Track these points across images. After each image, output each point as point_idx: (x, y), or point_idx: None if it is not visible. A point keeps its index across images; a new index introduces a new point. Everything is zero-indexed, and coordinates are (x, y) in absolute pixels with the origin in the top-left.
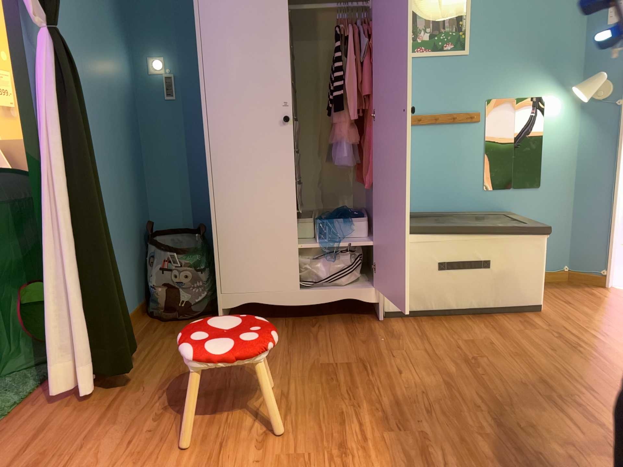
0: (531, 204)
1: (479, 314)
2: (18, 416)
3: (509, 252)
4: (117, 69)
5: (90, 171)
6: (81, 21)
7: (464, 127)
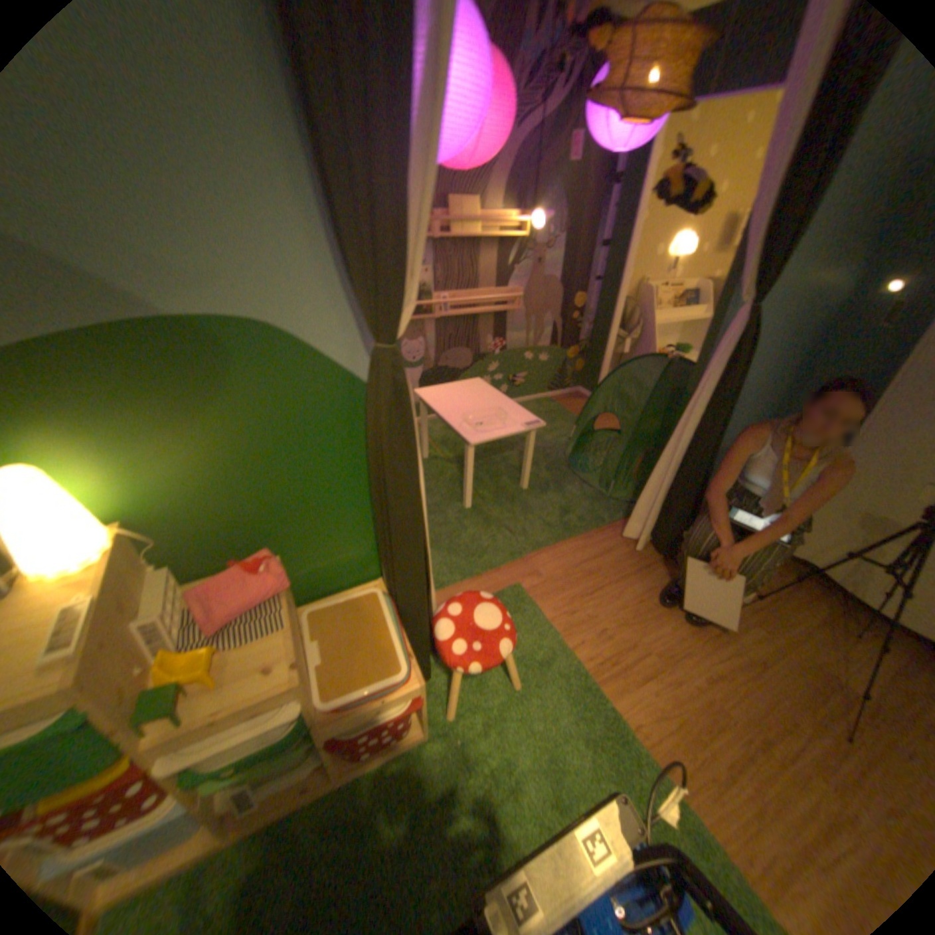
0: None
1: None
2: (603, 536)
3: None
4: (831, 294)
5: (725, 422)
6: (810, 262)
7: None
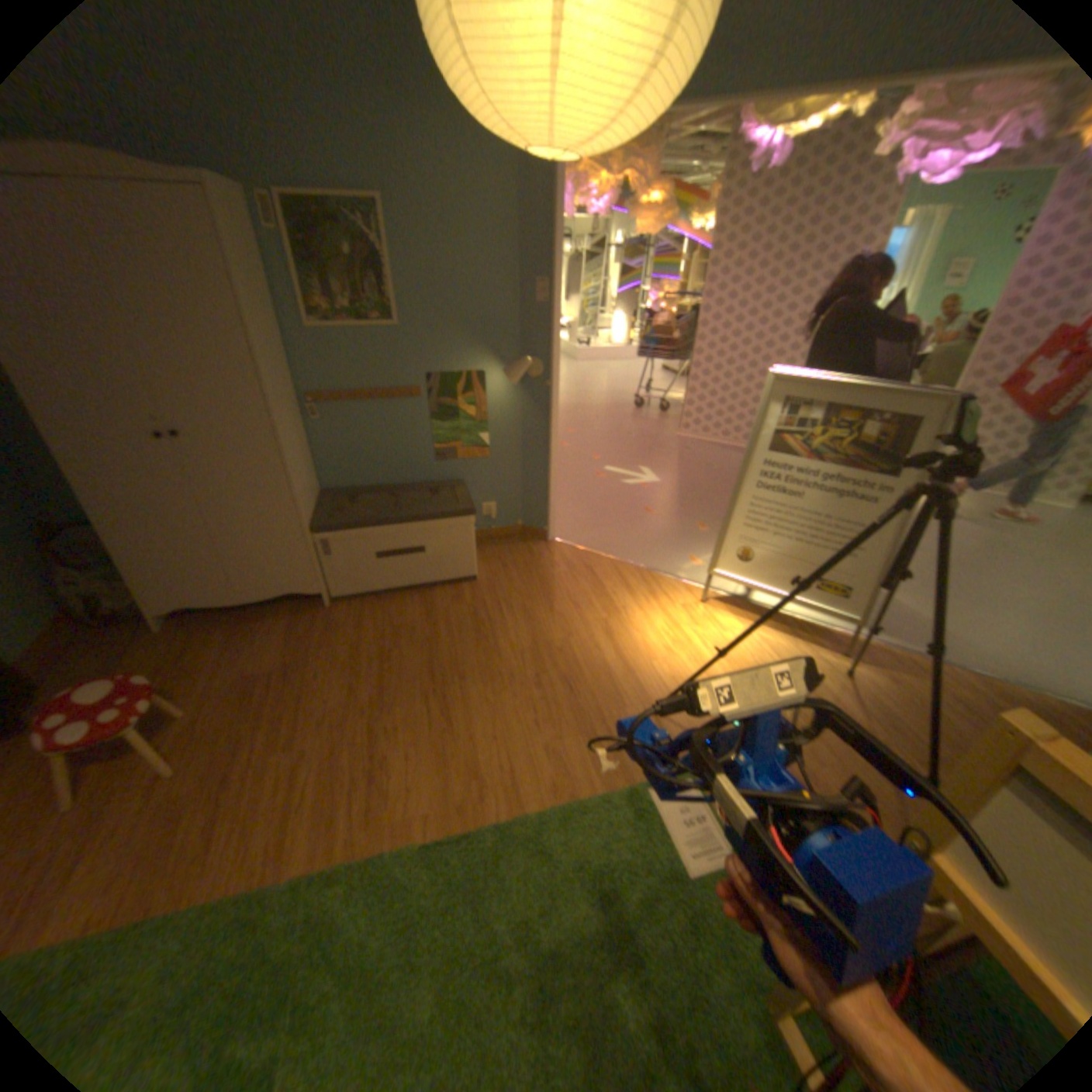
0: (483, 472)
1: (423, 588)
2: None
3: (443, 536)
4: None
5: None
6: None
7: (407, 402)
